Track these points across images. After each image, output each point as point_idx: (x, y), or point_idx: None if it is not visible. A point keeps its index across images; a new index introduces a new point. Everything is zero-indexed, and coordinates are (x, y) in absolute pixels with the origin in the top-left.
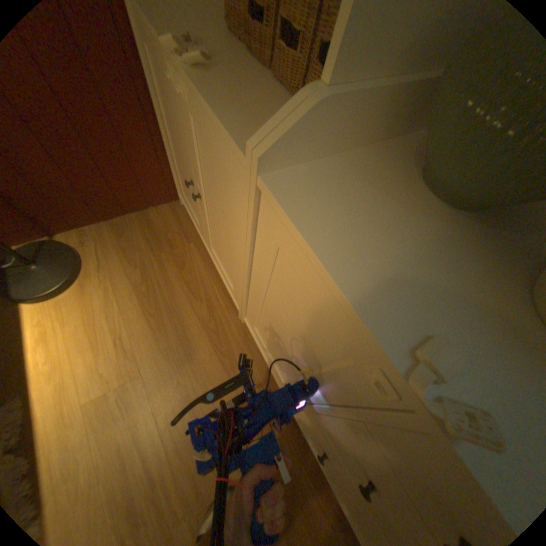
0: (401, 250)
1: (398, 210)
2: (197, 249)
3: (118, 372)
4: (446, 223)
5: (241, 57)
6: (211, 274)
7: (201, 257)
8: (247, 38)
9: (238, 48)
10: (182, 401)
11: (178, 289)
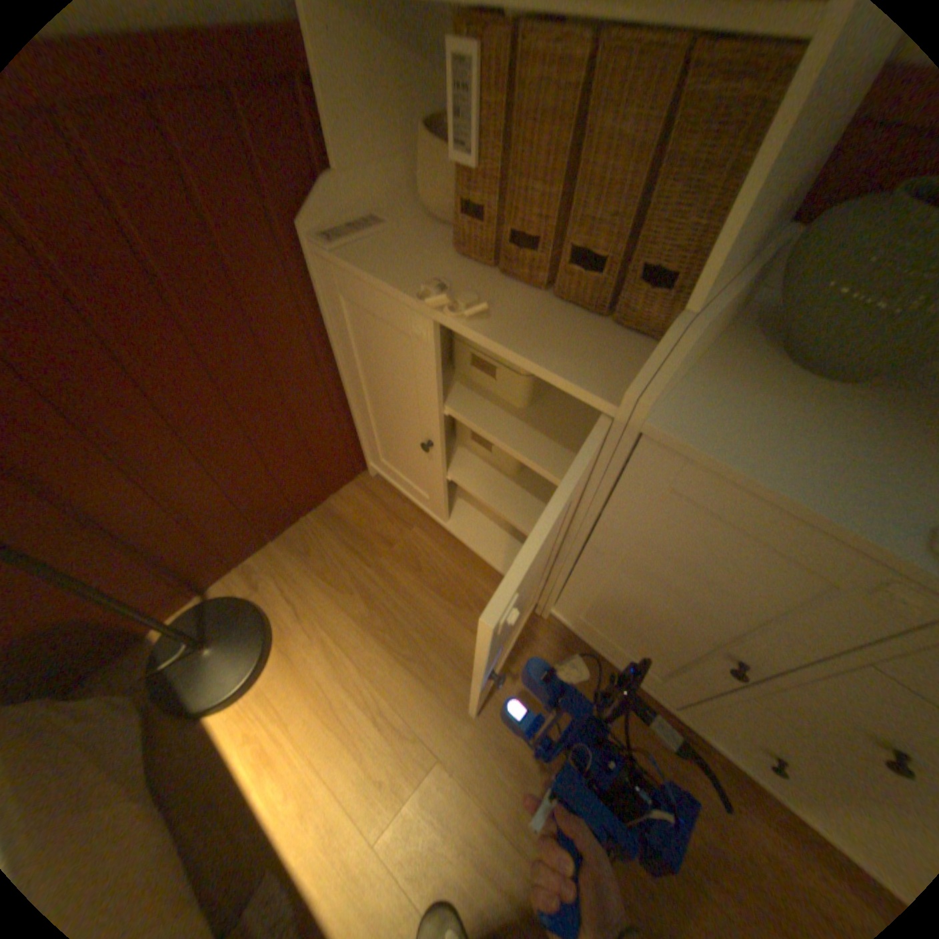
0: (839, 449)
1: (801, 406)
2: (426, 533)
3: (403, 768)
4: (853, 403)
5: (506, 286)
6: (464, 563)
7: (438, 543)
8: (496, 261)
9: (492, 275)
10: (518, 773)
11: (429, 603)
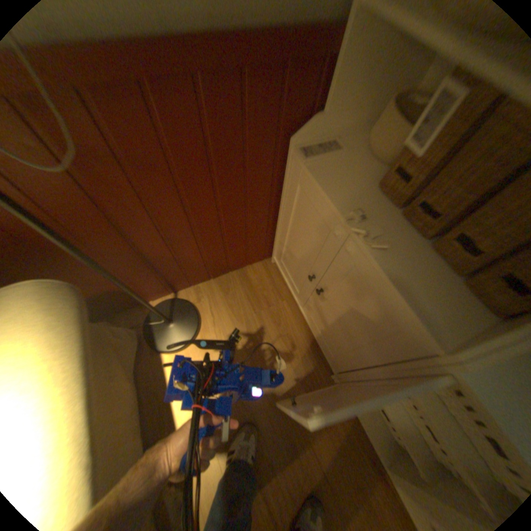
0: None
1: None
2: (289, 307)
3: (239, 421)
4: None
5: (403, 227)
6: (303, 332)
7: (294, 315)
8: (403, 206)
9: (397, 216)
10: (292, 452)
11: (278, 346)
